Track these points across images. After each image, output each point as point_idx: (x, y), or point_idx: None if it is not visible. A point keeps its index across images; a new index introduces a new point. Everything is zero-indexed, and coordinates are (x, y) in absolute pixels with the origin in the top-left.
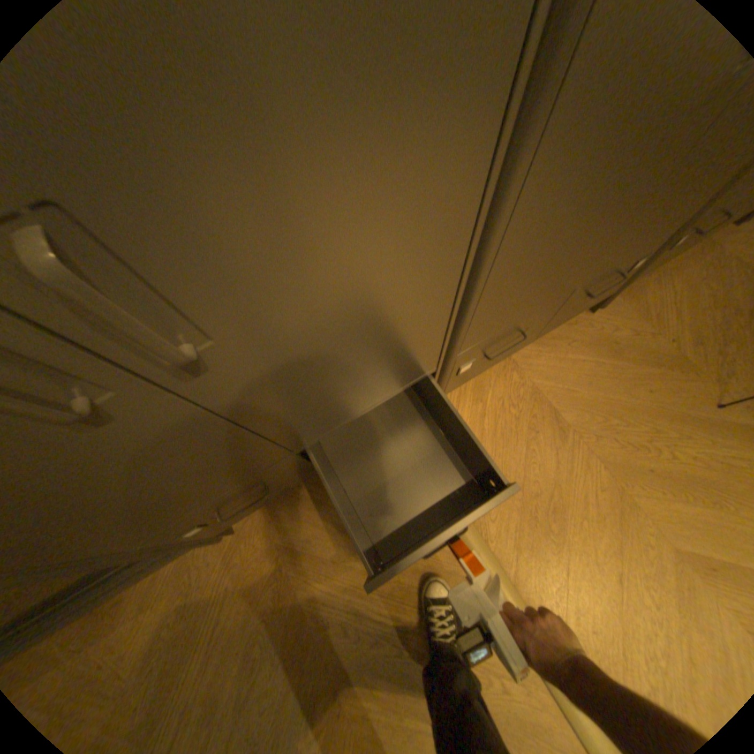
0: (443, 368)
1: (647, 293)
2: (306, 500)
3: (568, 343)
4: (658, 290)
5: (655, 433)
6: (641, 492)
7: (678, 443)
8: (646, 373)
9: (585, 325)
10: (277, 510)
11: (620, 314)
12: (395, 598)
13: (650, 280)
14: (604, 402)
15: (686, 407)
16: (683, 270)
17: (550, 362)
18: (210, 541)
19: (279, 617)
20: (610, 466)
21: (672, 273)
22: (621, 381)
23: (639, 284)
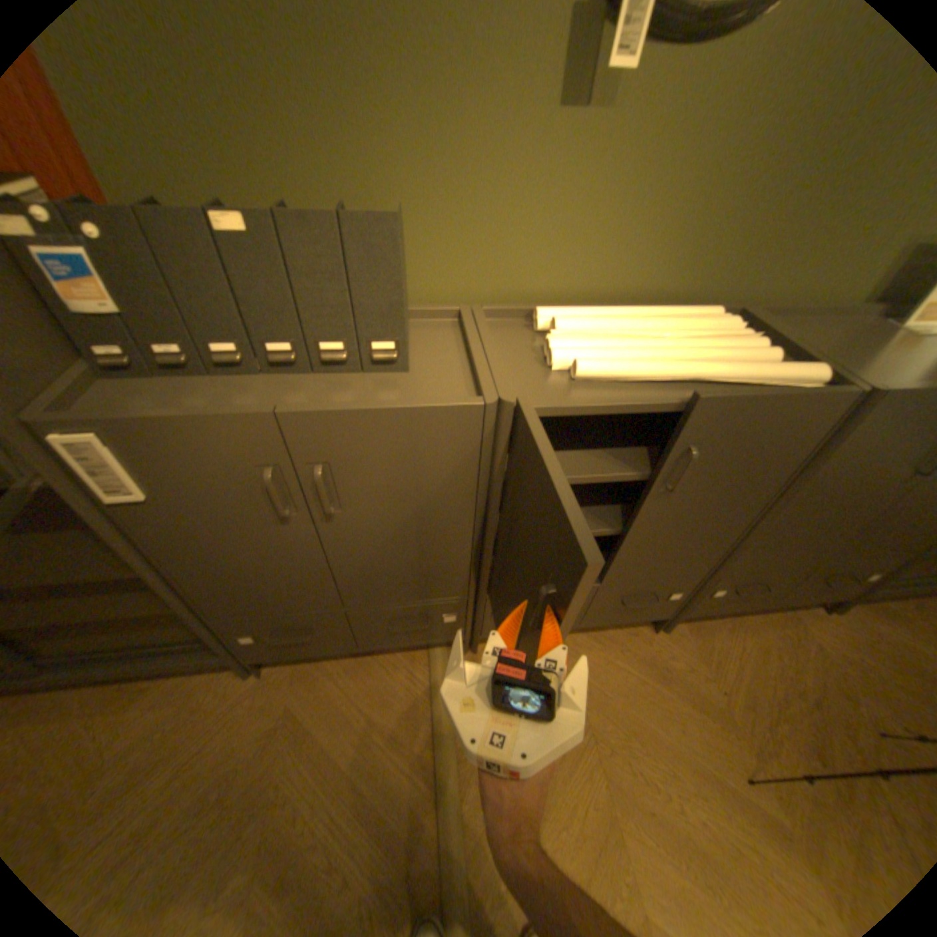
0: (477, 602)
1: (716, 638)
2: (331, 679)
3: (622, 650)
4: (729, 640)
5: (673, 777)
6: (635, 831)
7: (693, 799)
8: (687, 713)
9: (645, 641)
10: (305, 675)
11: (682, 646)
12: (354, 810)
13: (724, 628)
14: (633, 721)
15: (715, 765)
16: (761, 633)
17: (598, 659)
18: (242, 671)
19: (251, 773)
20: (613, 787)
21: (749, 631)
22: (659, 709)
23: (712, 627)
